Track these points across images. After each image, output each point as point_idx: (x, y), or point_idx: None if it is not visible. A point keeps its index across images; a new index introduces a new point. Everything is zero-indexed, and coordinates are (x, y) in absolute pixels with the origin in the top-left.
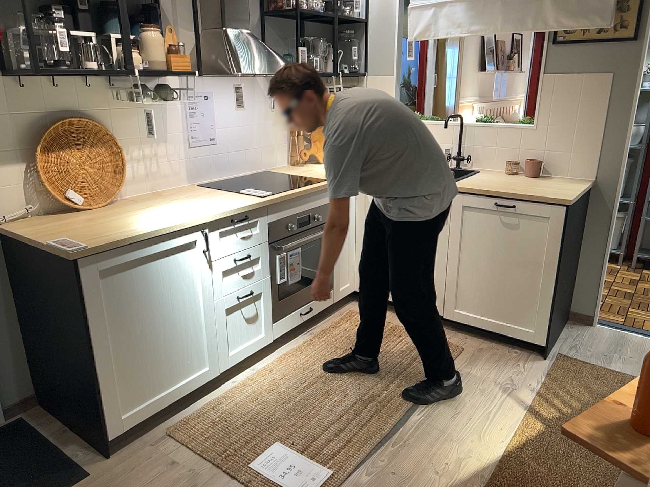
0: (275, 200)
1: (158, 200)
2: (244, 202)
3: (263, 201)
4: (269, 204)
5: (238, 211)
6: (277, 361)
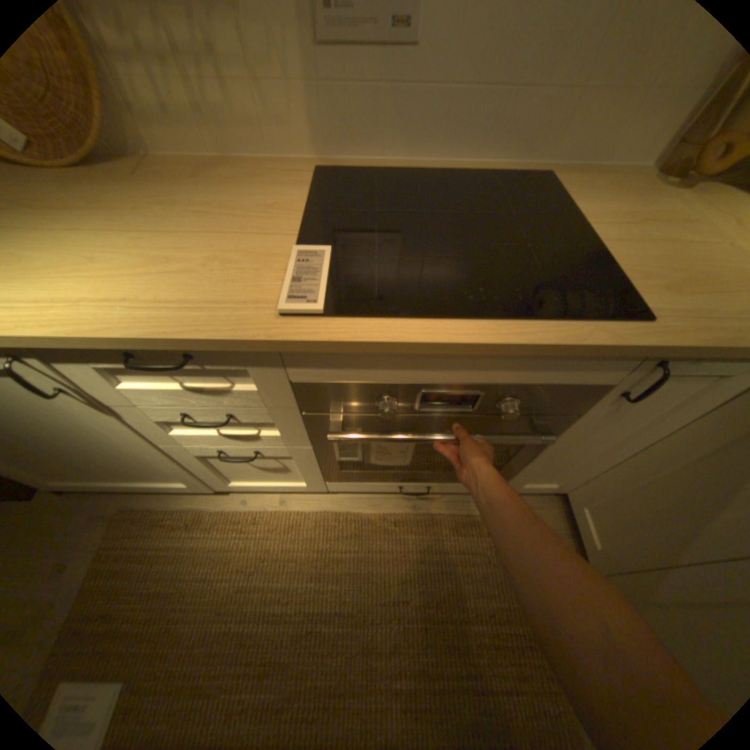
0: (307, 346)
1: (158, 185)
2: (193, 313)
3: (247, 336)
4: (284, 347)
5: (126, 343)
6: (312, 518)
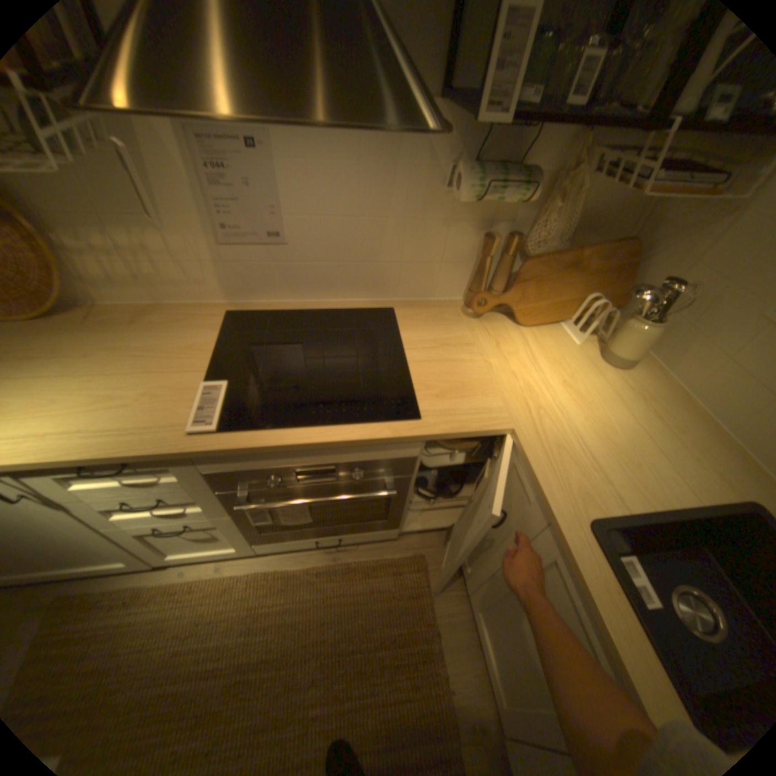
0: (204, 453)
1: (102, 333)
2: (127, 438)
3: (163, 450)
4: (190, 454)
5: (79, 462)
6: (243, 580)
